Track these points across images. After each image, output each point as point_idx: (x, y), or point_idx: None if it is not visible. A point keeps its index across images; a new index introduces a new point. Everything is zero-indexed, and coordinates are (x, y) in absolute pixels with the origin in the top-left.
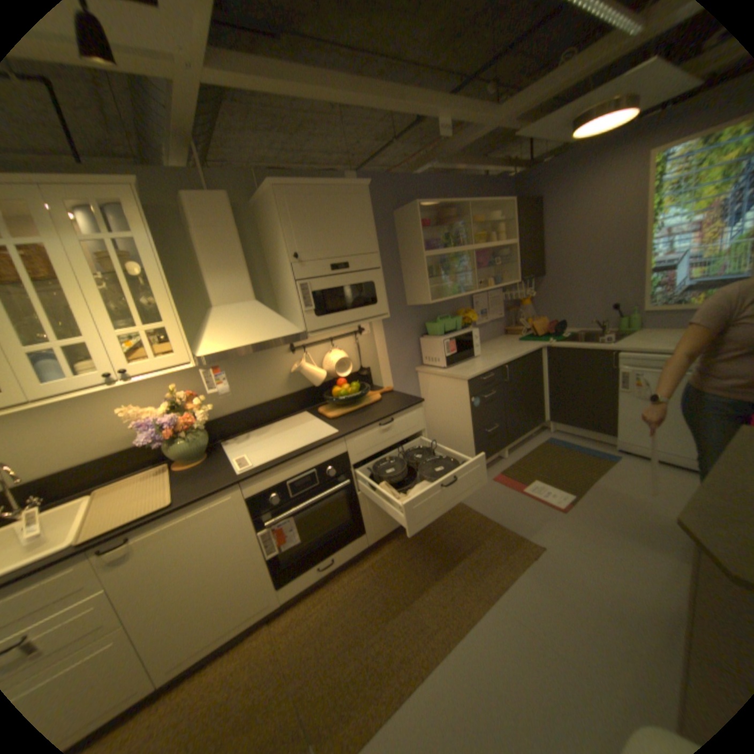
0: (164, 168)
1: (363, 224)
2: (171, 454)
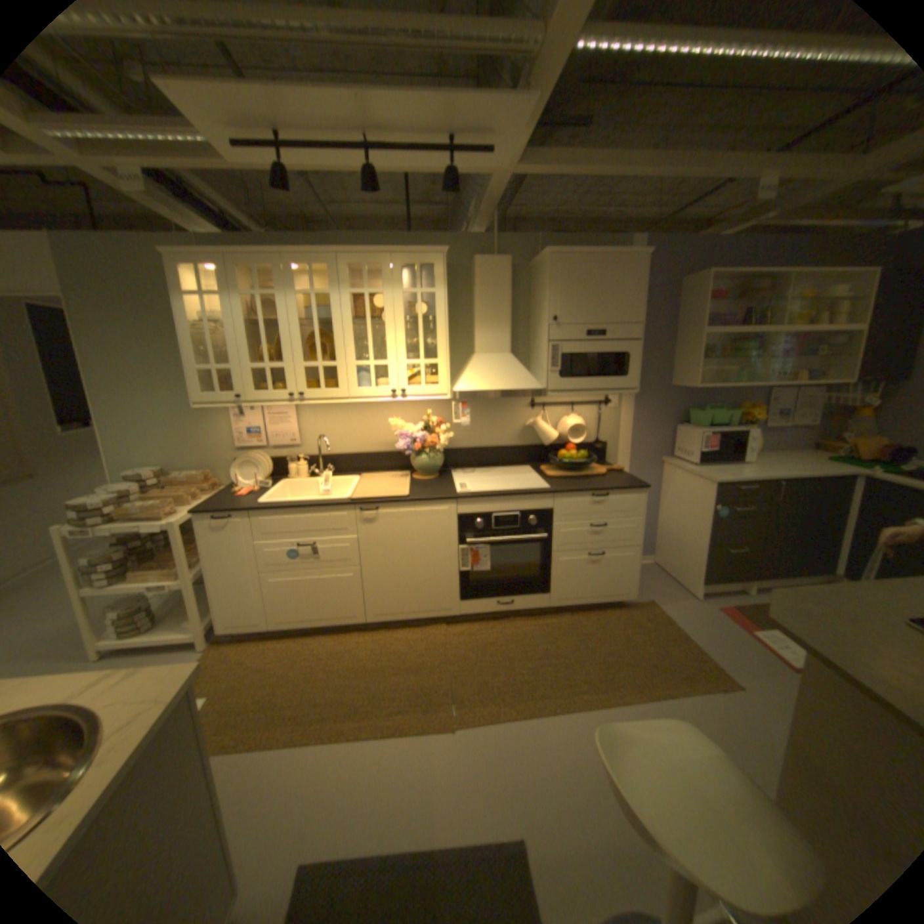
0: (469, 235)
1: (633, 293)
2: (416, 464)
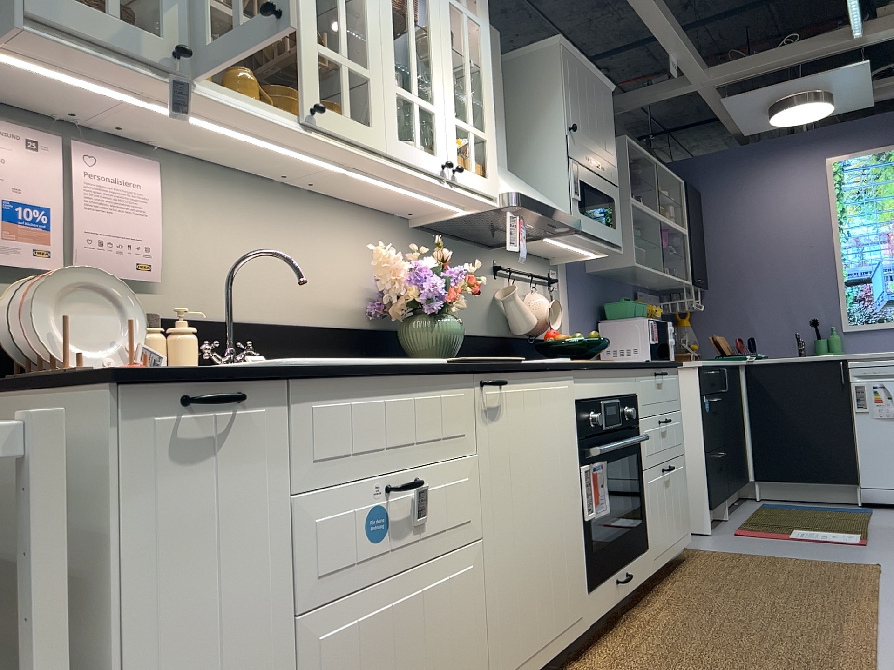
0: None
1: (610, 130)
2: (435, 334)
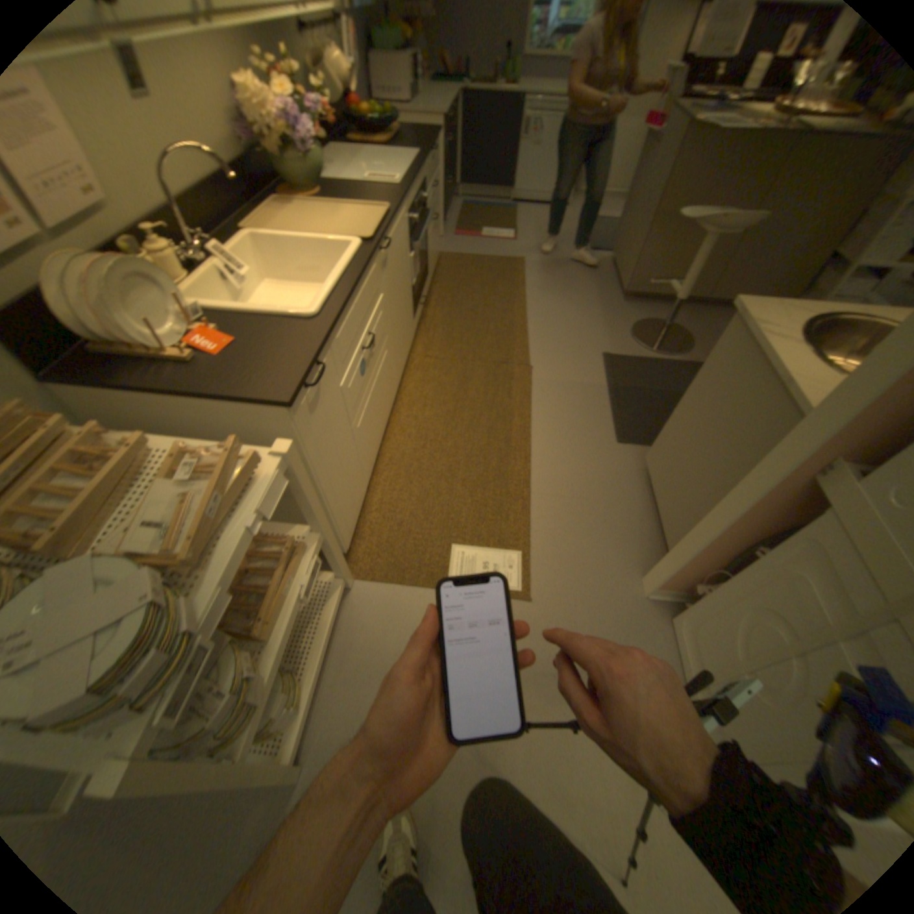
0: None
1: None
2: (309, 168)
